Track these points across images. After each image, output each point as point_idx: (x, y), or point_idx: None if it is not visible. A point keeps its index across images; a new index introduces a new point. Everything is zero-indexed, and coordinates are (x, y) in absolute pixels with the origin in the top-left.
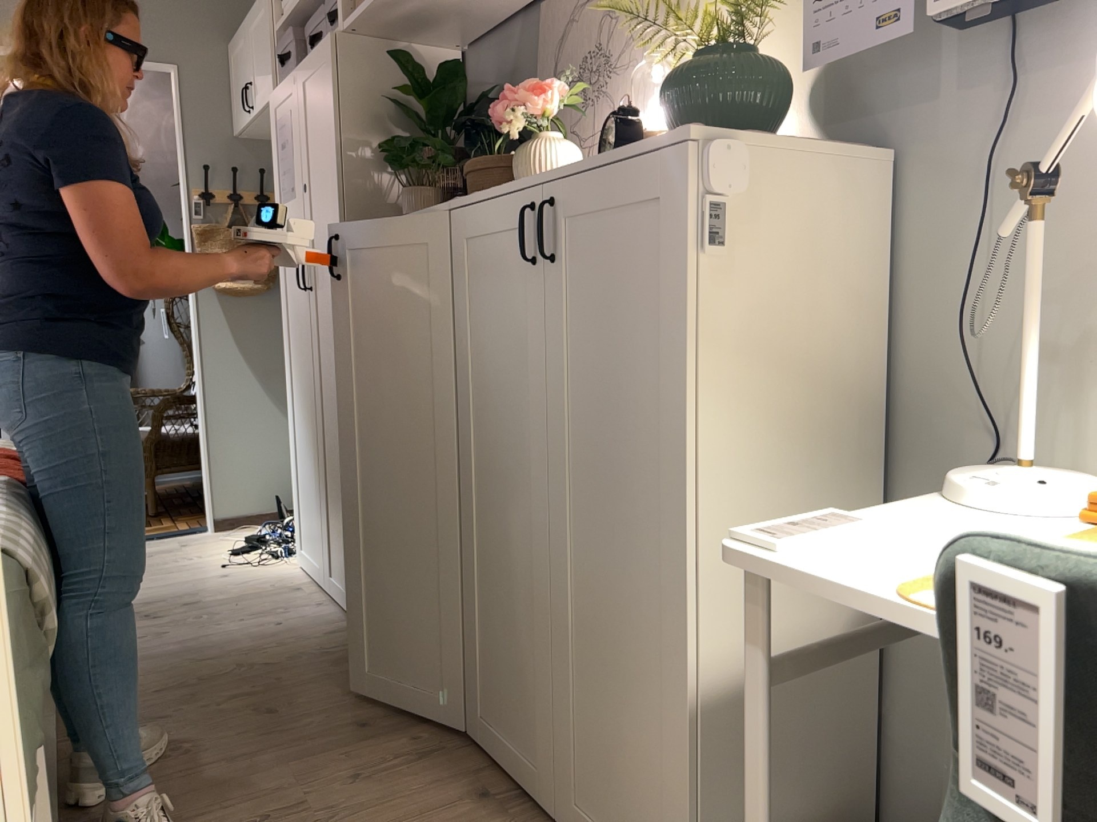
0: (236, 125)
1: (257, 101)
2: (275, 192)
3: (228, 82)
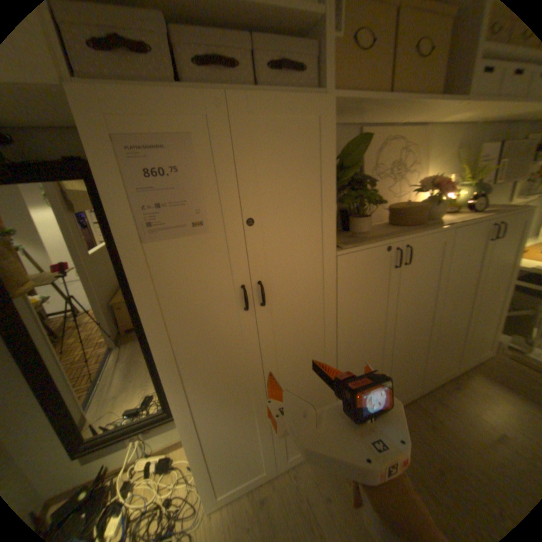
0: None
1: None
2: (121, 230)
3: None
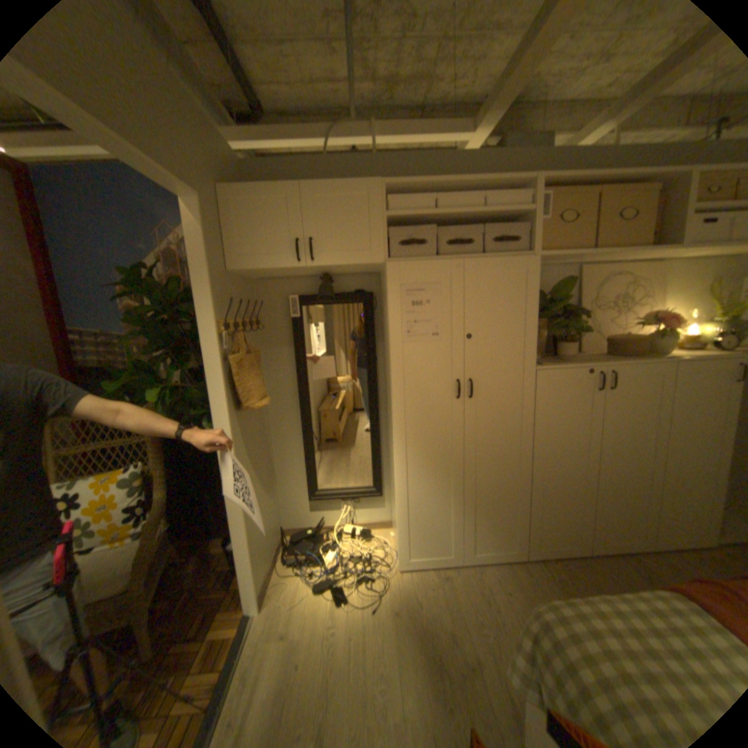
0: (238, 263)
1: (332, 259)
2: (394, 335)
3: (220, 221)
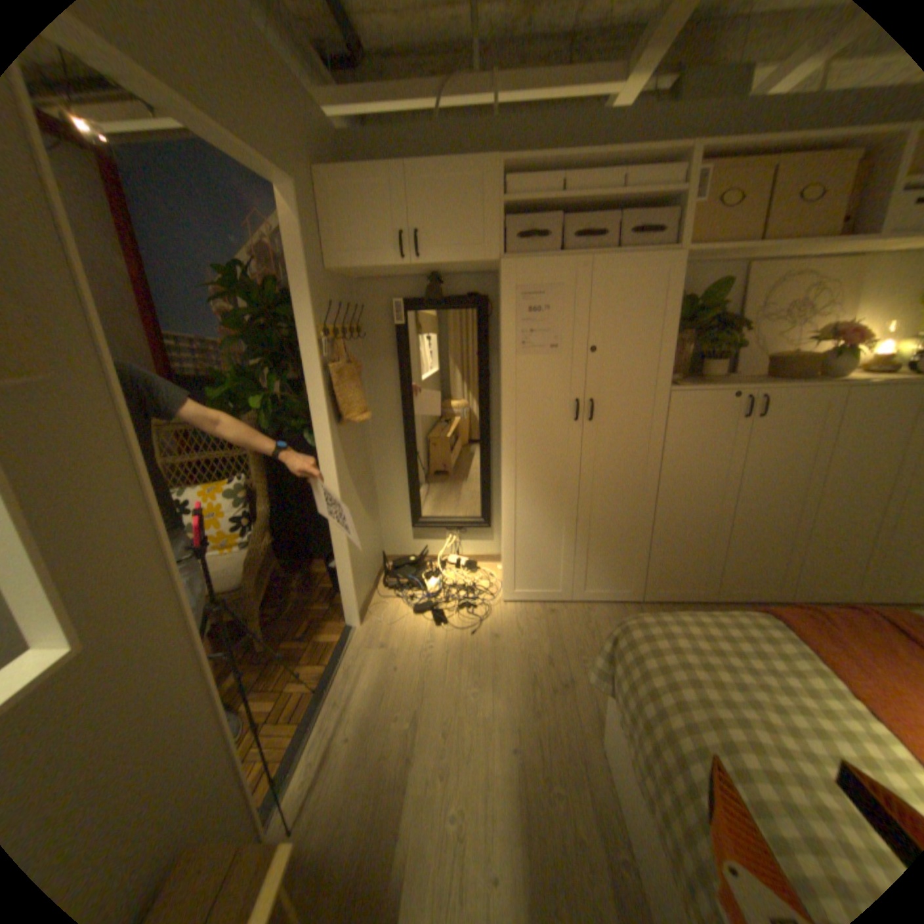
0: (337, 261)
1: (440, 255)
2: (507, 346)
3: (317, 211)
